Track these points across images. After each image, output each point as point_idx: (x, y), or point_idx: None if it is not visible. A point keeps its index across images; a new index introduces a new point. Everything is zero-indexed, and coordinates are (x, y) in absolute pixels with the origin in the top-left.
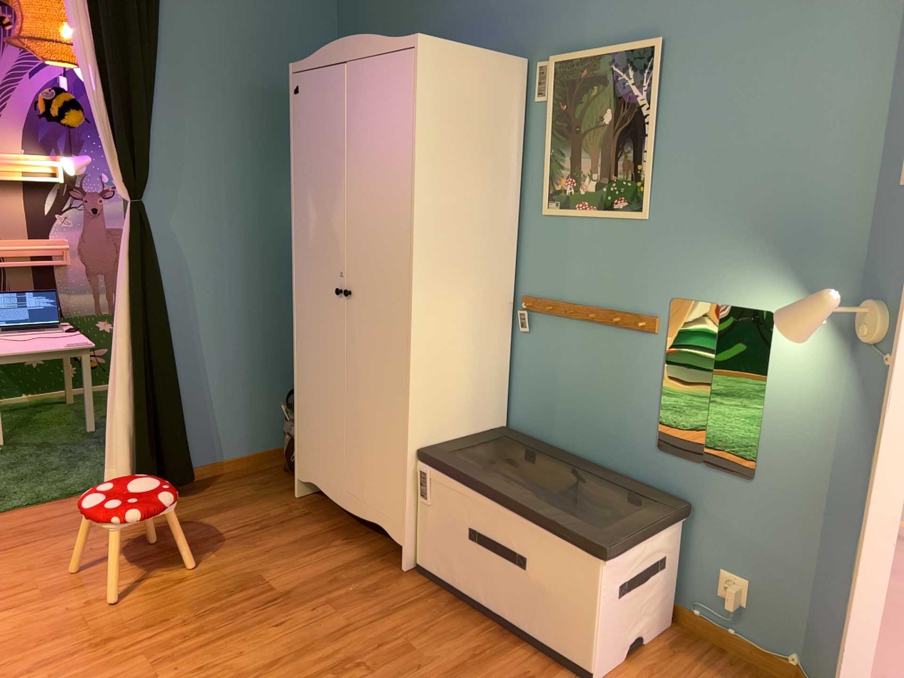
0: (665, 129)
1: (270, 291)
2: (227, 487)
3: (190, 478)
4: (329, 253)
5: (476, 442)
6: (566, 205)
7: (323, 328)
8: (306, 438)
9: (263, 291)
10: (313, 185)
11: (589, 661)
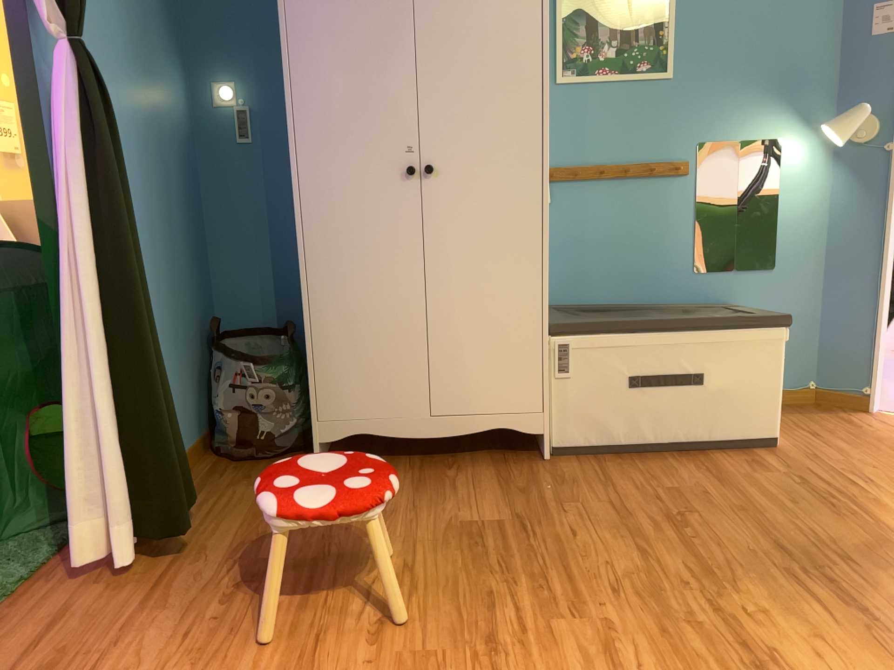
0: (681, 0)
1: (166, 218)
2: (213, 496)
3: (190, 494)
4: (379, 127)
5: (555, 314)
6: (584, 73)
7: (373, 227)
8: (340, 380)
9: (161, 218)
10: (338, 42)
11: (769, 430)
